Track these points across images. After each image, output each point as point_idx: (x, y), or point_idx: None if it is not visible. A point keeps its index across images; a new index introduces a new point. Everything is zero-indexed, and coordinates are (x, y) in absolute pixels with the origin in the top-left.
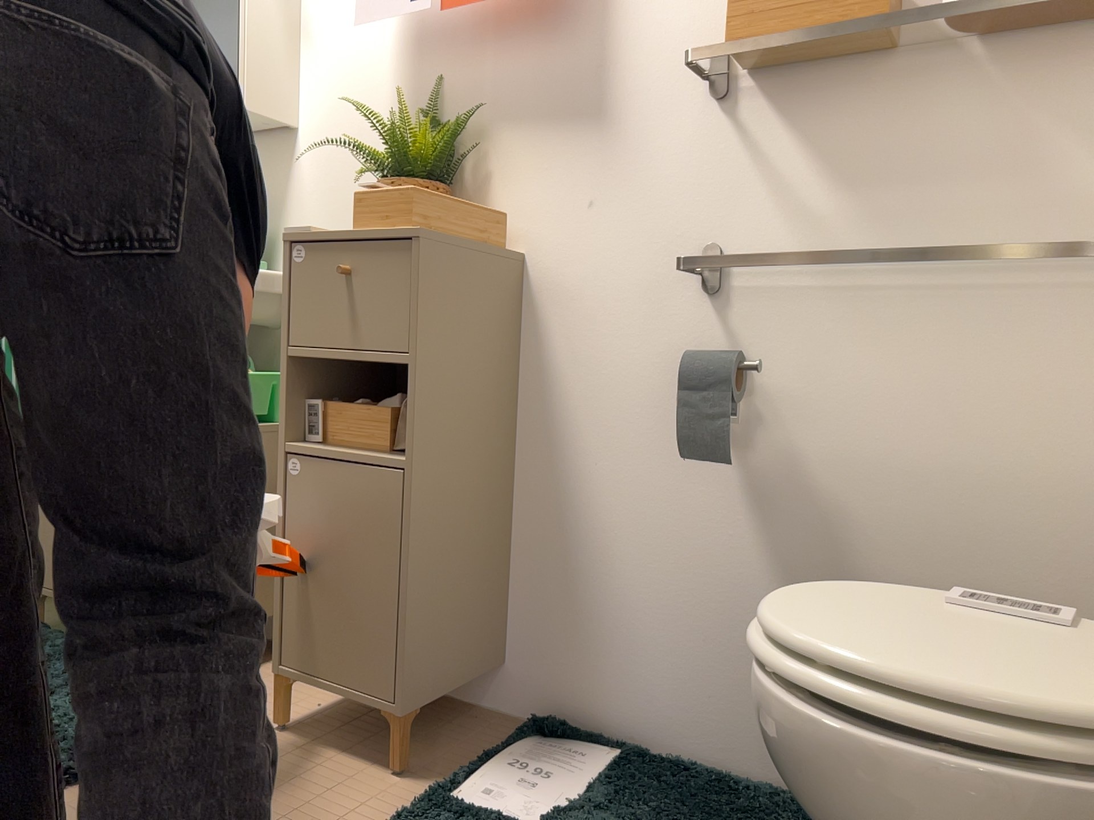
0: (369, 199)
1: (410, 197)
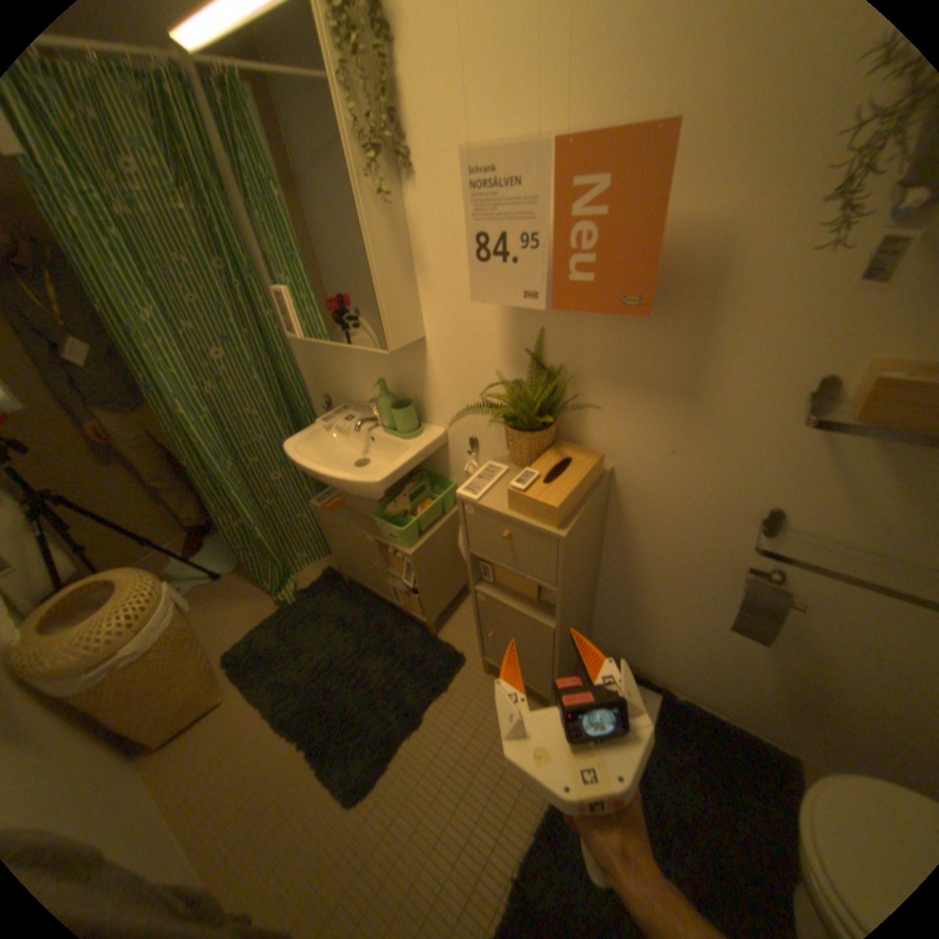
0: (521, 497)
1: (556, 511)
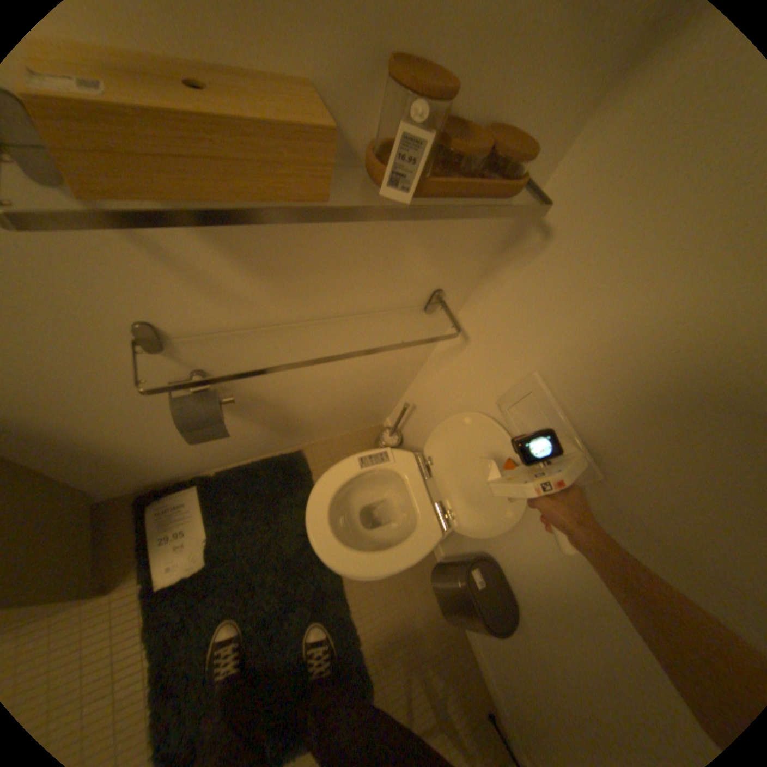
0: None
1: None
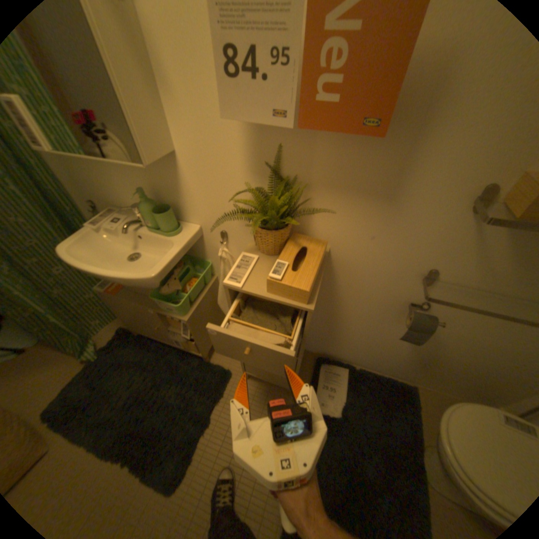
0: (278, 284)
1: (307, 293)
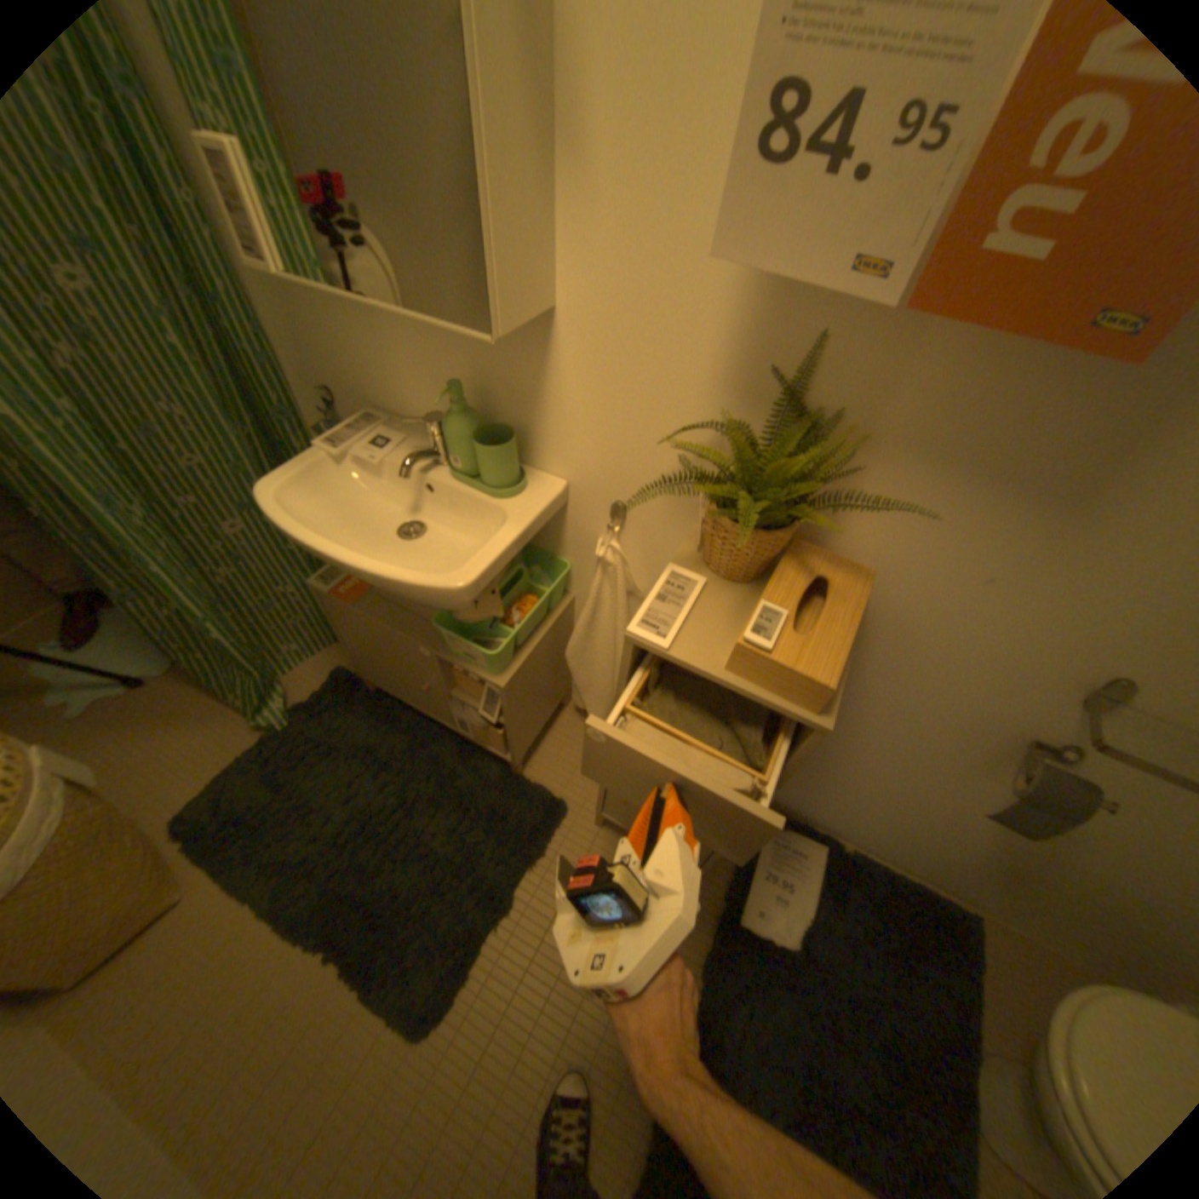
0: (762, 657)
1: (829, 691)
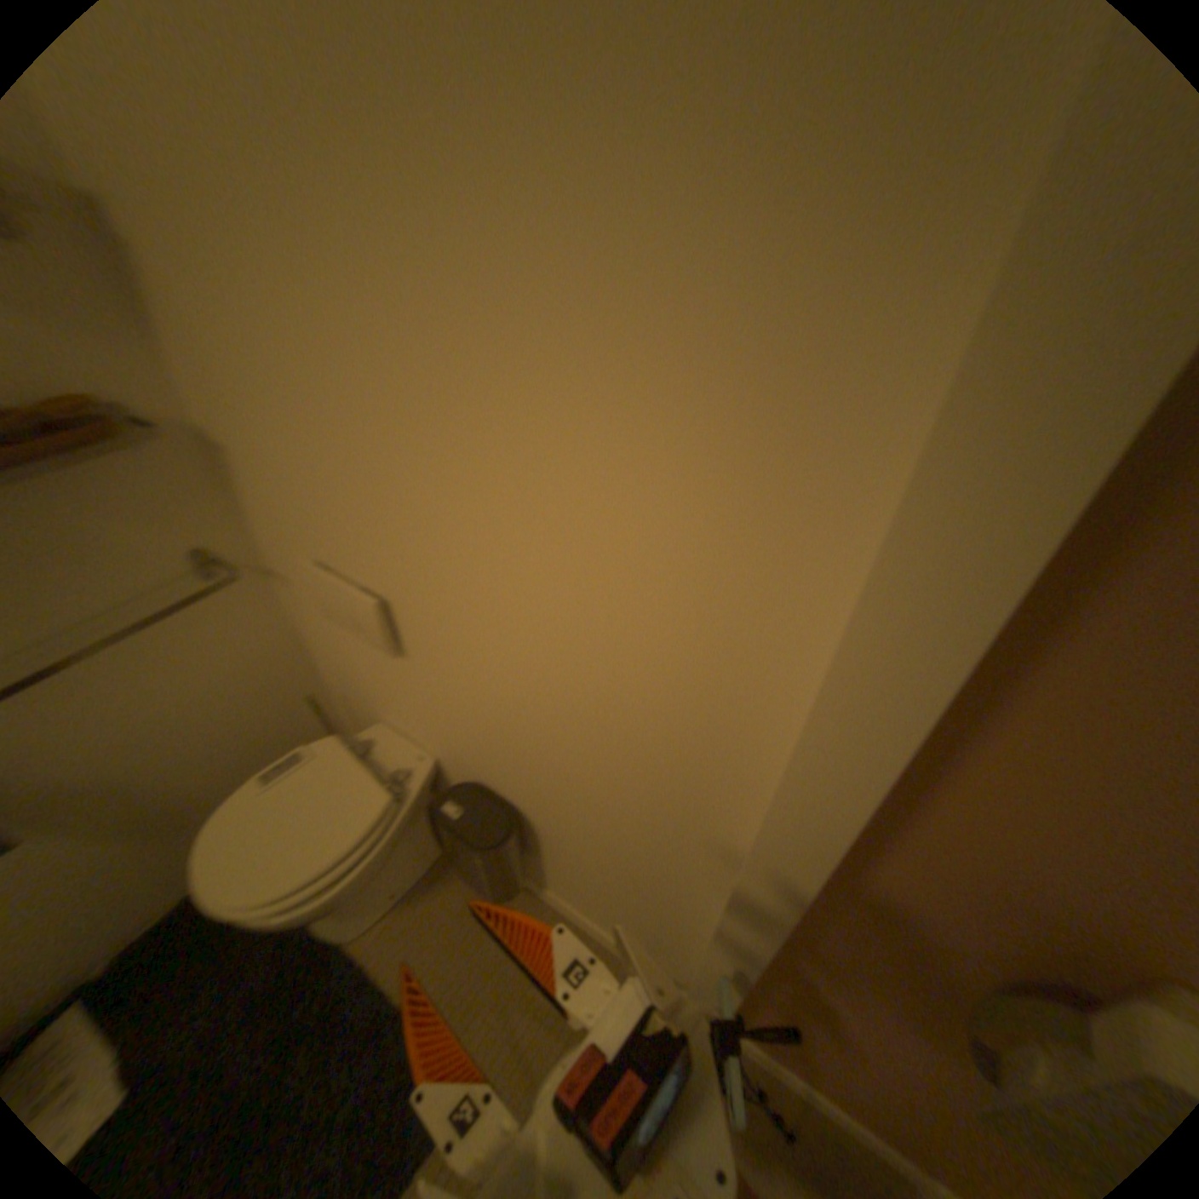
0: None
1: None
